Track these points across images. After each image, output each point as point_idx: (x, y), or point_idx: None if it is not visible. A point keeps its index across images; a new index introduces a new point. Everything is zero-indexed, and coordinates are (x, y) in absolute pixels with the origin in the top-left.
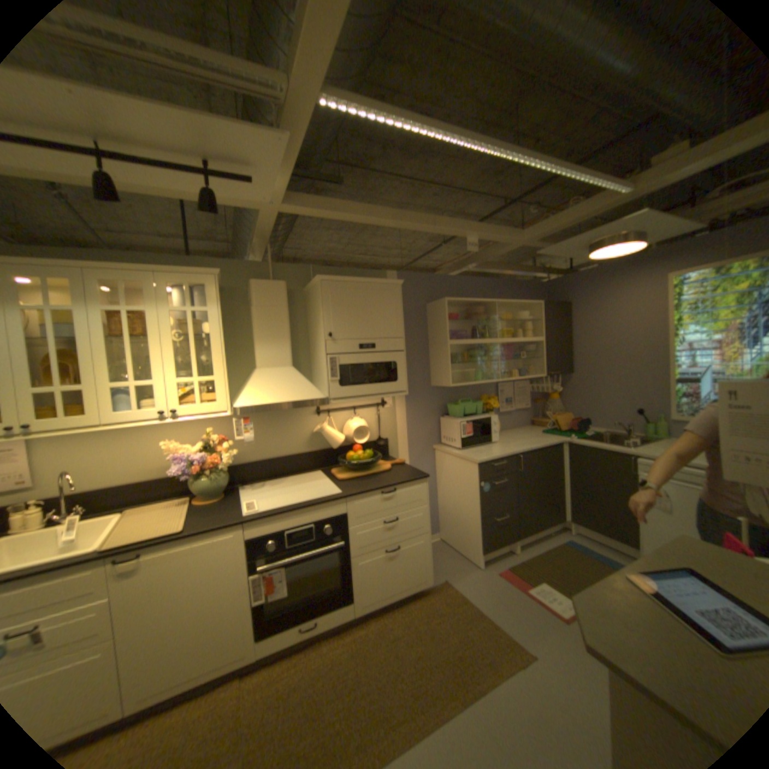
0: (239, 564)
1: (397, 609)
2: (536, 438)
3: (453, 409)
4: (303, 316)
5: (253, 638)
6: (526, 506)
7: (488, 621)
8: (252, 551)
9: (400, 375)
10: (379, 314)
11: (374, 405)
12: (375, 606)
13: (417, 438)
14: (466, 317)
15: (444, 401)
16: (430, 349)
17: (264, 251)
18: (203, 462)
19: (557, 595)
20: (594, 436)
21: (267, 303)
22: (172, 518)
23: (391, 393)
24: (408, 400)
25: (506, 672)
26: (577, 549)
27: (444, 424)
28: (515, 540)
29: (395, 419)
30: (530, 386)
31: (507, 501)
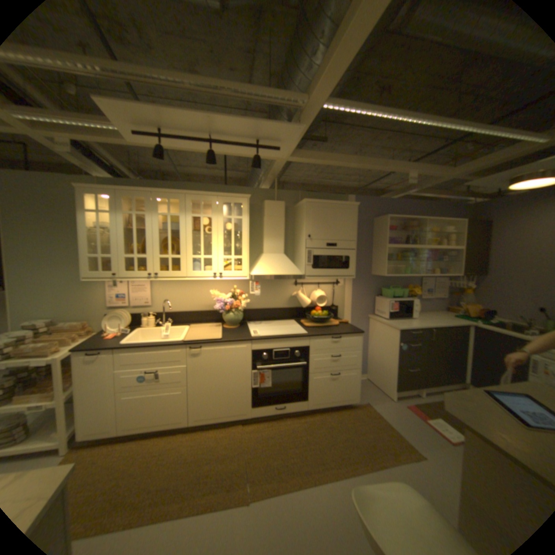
0: (247, 363)
1: (334, 412)
2: (448, 320)
3: (386, 292)
4: (291, 223)
5: (251, 405)
6: (433, 366)
7: (395, 431)
8: (255, 357)
9: (351, 265)
10: (341, 224)
11: (331, 283)
12: (320, 406)
13: (358, 308)
14: (403, 228)
15: (379, 286)
16: (373, 249)
17: (272, 182)
18: (231, 304)
19: (449, 428)
20: (498, 324)
21: (272, 215)
22: (214, 332)
23: (344, 276)
24: (354, 282)
25: (404, 461)
26: None
27: (378, 301)
28: (422, 387)
29: (344, 294)
30: (449, 282)
31: (419, 359)
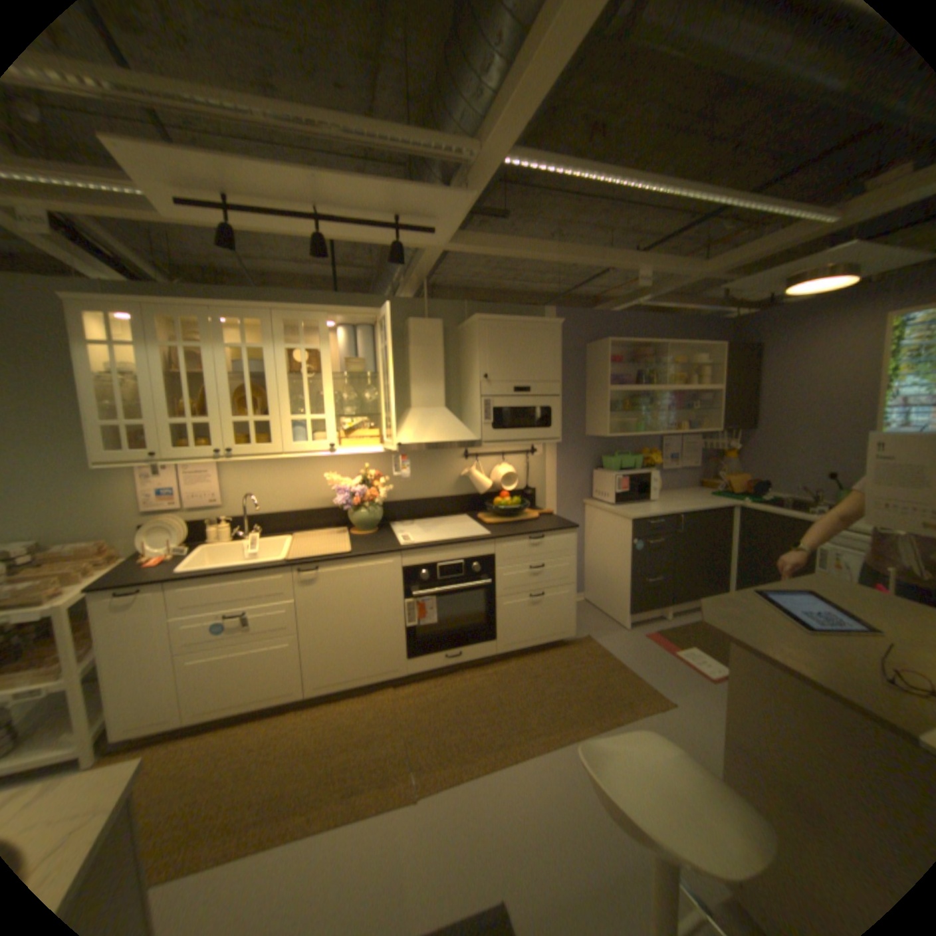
0: (397, 588)
1: (538, 654)
2: (702, 500)
3: (609, 462)
4: (455, 356)
5: (406, 656)
6: (683, 571)
7: (631, 672)
8: (408, 578)
9: (554, 421)
10: (536, 356)
11: (524, 452)
12: (516, 646)
13: (567, 490)
14: (632, 360)
15: (599, 453)
16: (588, 395)
17: (419, 287)
18: (363, 495)
19: (708, 660)
20: (774, 502)
21: (424, 343)
22: (338, 543)
23: (544, 440)
24: (560, 450)
25: (645, 713)
26: None
27: (597, 478)
28: (667, 604)
29: (544, 469)
30: (702, 442)
31: (662, 563)
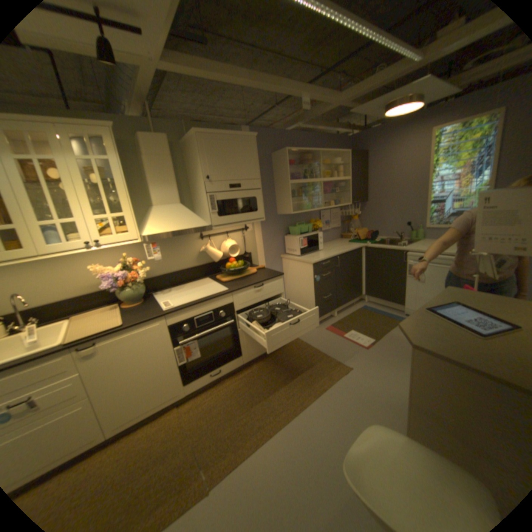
0: (166, 342)
1: (268, 356)
2: (345, 246)
3: (293, 230)
4: (181, 164)
5: (182, 384)
6: (340, 288)
7: (323, 354)
8: (173, 333)
9: (259, 207)
10: (241, 161)
11: (240, 230)
12: (255, 356)
13: (270, 251)
14: (299, 163)
15: (286, 225)
16: (276, 188)
17: (141, 108)
18: (125, 278)
19: (360, 335)
20: (380, 242)
21: (154, 153)
22: (110, 318)
23: (254, 220)
24: (263, 226)
25: (336, 378)
26: (368, 309)
27: (287, 240)
28: (334, 308)
29: (255, 239)
30: (340, 212)
31: (329, 286)
